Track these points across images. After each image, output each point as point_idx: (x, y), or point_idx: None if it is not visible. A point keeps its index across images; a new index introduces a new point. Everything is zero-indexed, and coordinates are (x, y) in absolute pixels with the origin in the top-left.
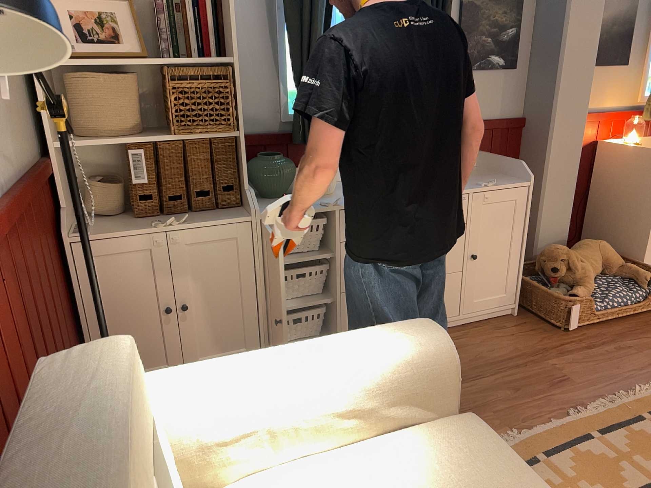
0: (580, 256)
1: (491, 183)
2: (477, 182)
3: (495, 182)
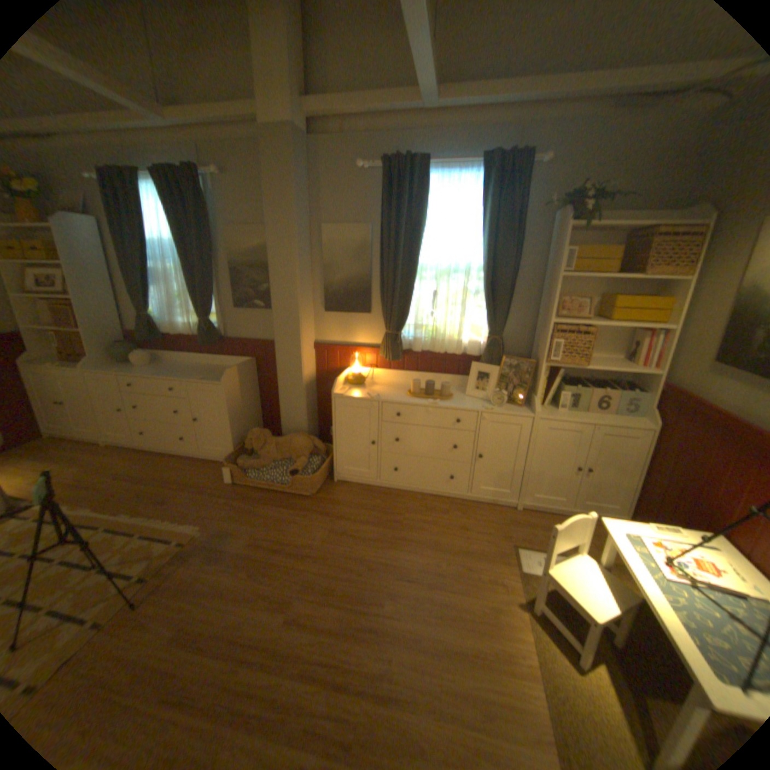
0: (276, 442)
1: (196, 379)
2: (203, 377)
3: (199, 379)
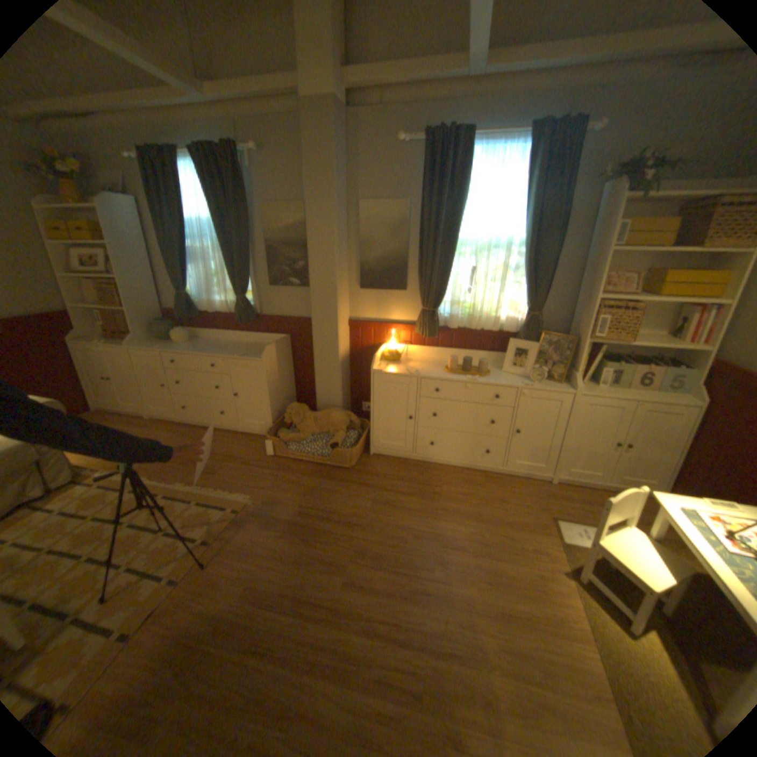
0: (314, 416)
1: (237, 356)
2: (243, 354)
3: (240, 355)
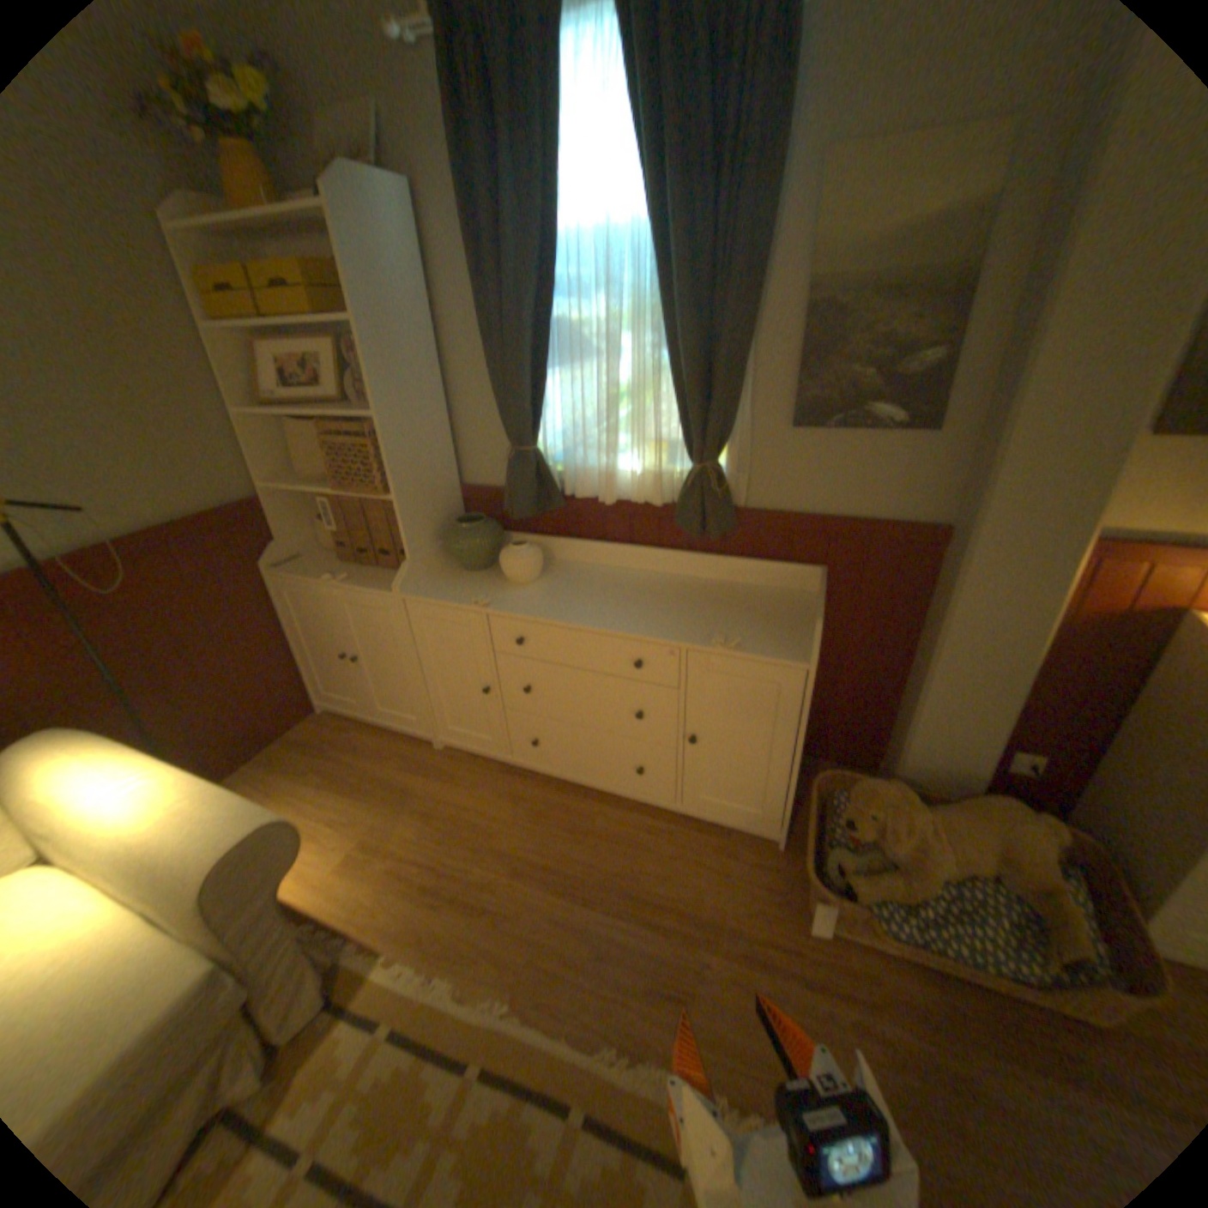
0: (945, 824)
1: (724, 644)
2: (727, 630)
3: (735, 643)
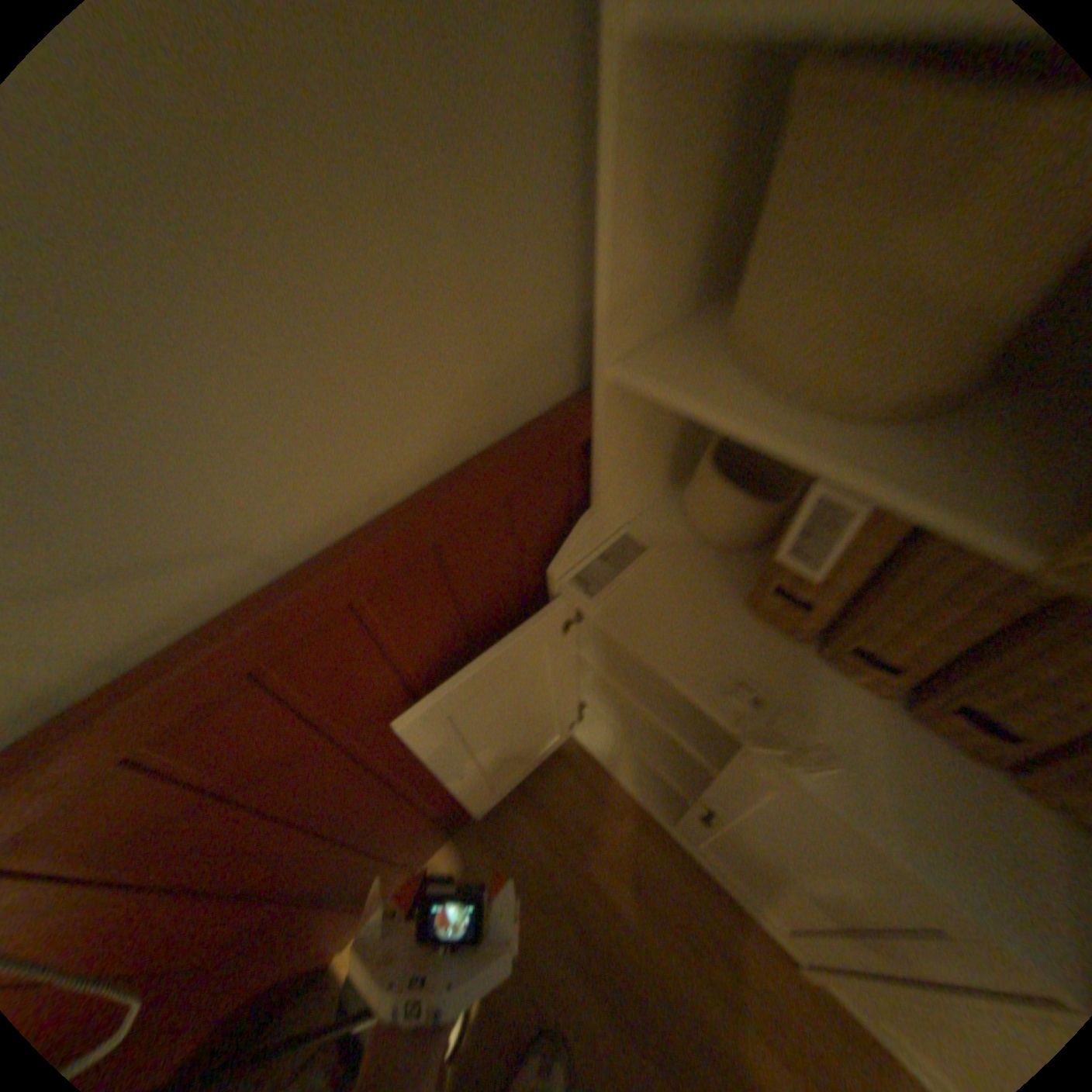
0: None
1: None
2: None
3: None
